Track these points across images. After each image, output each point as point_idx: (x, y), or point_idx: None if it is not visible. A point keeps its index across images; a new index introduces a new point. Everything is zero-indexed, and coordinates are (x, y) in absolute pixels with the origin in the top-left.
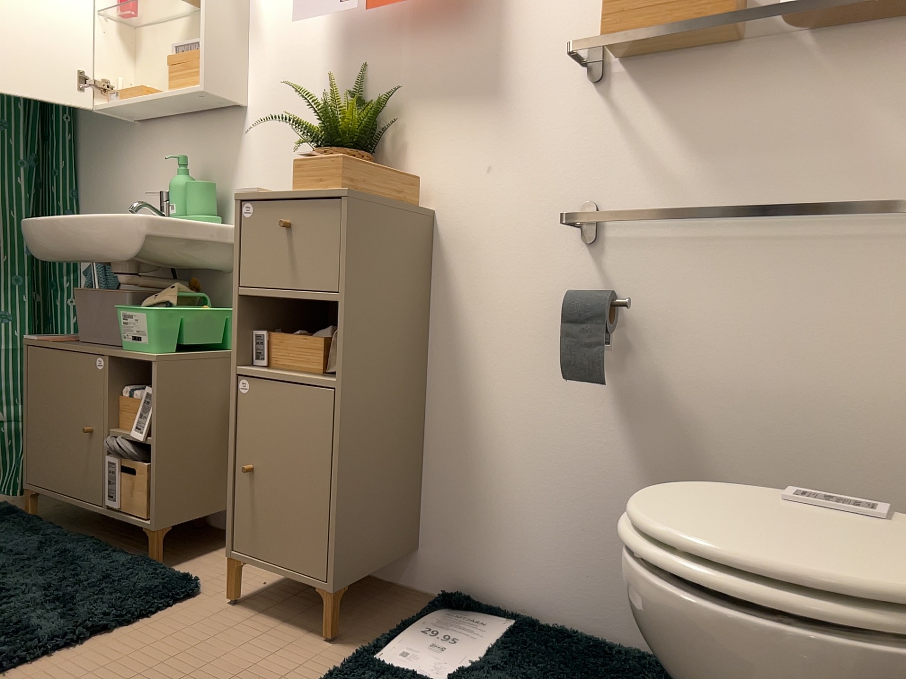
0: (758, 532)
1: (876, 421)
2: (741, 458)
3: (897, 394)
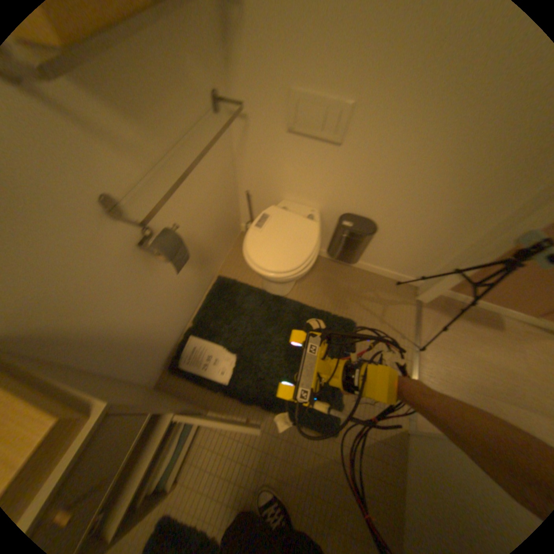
0: (297, 244)
1: (219, 187)
2: (203, 229)
3: (220, 175)
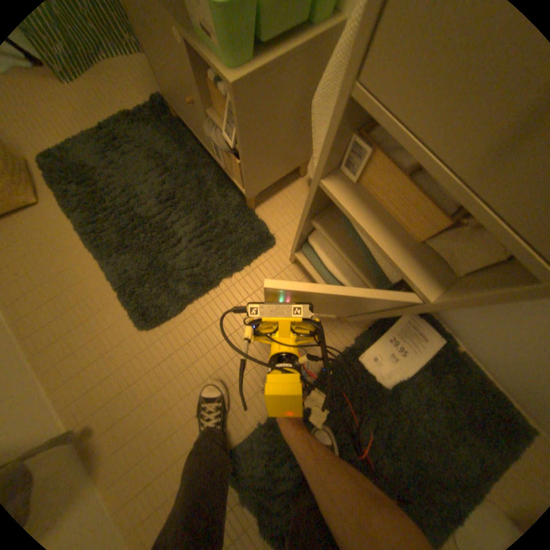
0: None
1: None
2: None
3: None
